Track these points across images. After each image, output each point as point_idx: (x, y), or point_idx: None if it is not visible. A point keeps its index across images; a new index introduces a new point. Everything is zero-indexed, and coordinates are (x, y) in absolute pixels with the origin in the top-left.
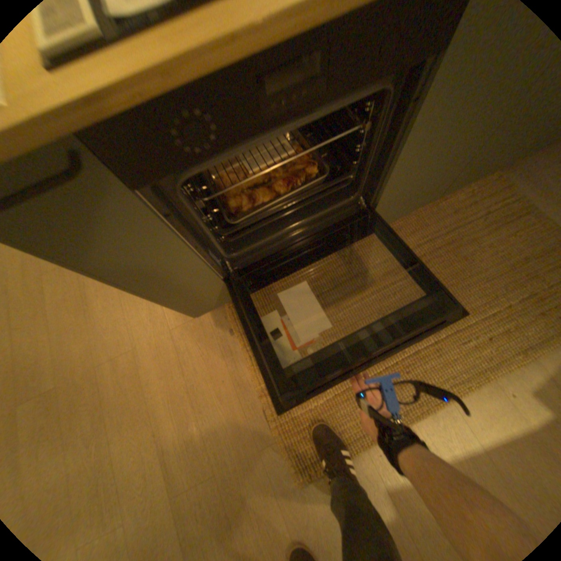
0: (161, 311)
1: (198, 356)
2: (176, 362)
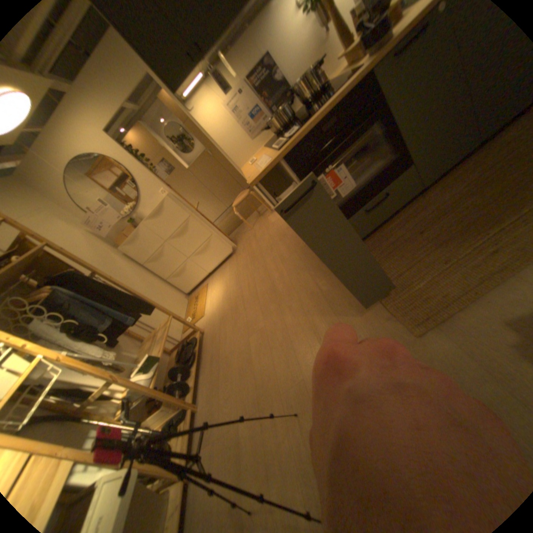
0: (310, 276)
1: (333, 289)
2: (321, 295)
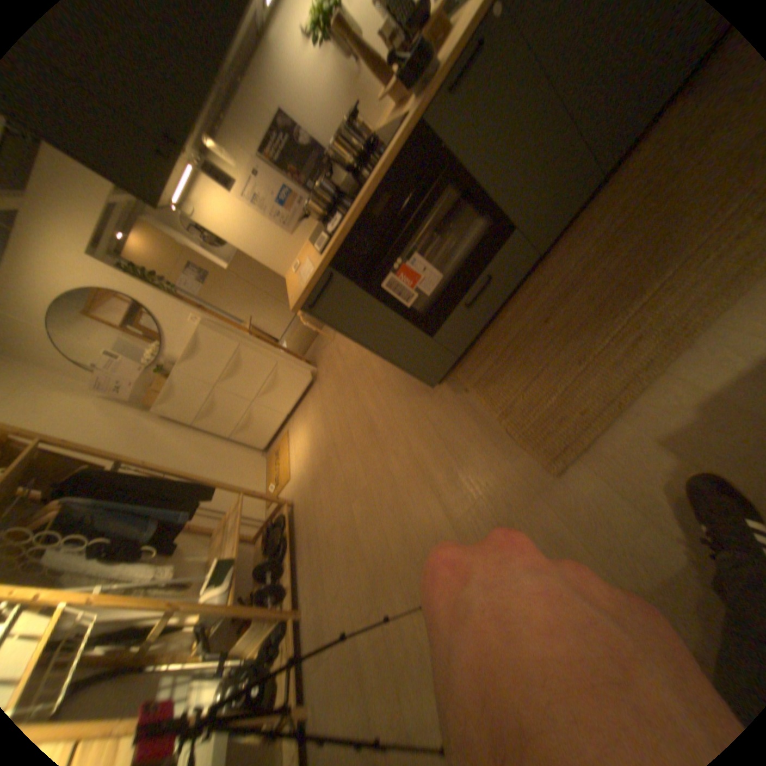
0: (416, 403)
1: (446, 417)
2: (433, 429)
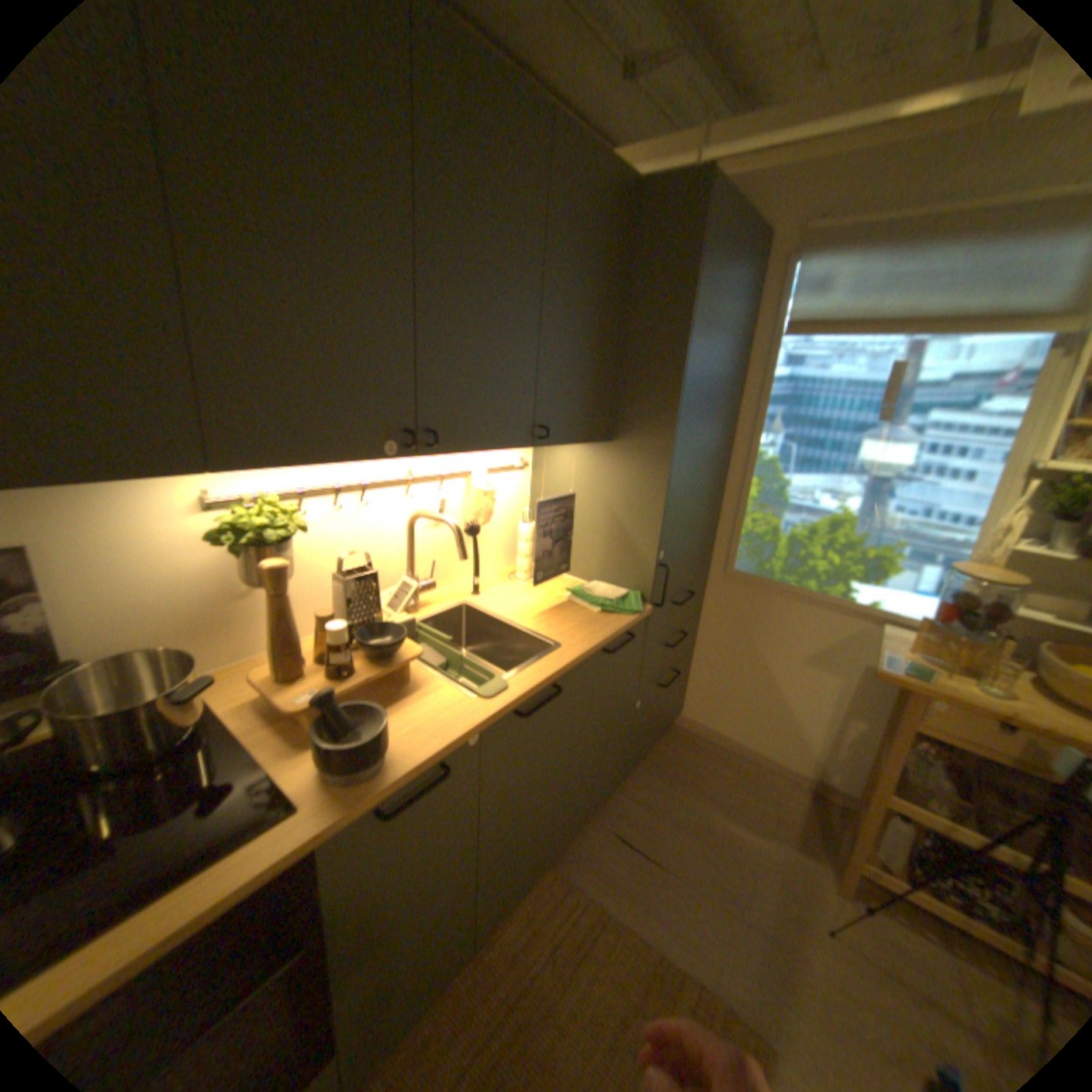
0: None
1: None
2: None
